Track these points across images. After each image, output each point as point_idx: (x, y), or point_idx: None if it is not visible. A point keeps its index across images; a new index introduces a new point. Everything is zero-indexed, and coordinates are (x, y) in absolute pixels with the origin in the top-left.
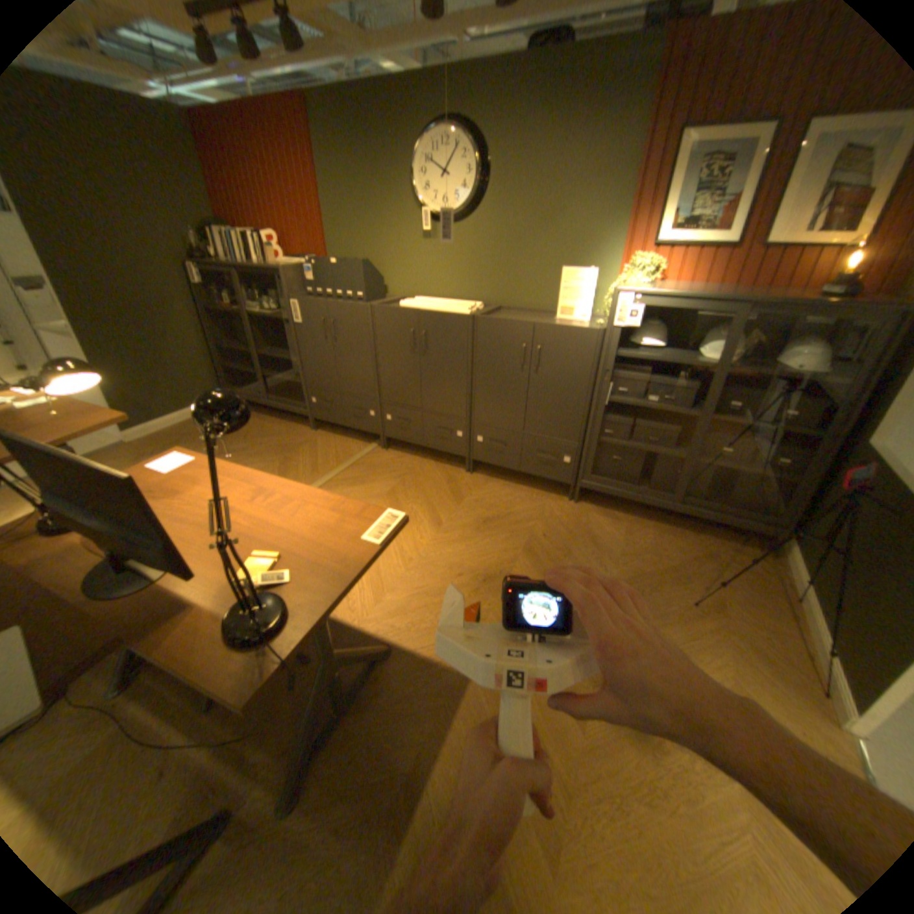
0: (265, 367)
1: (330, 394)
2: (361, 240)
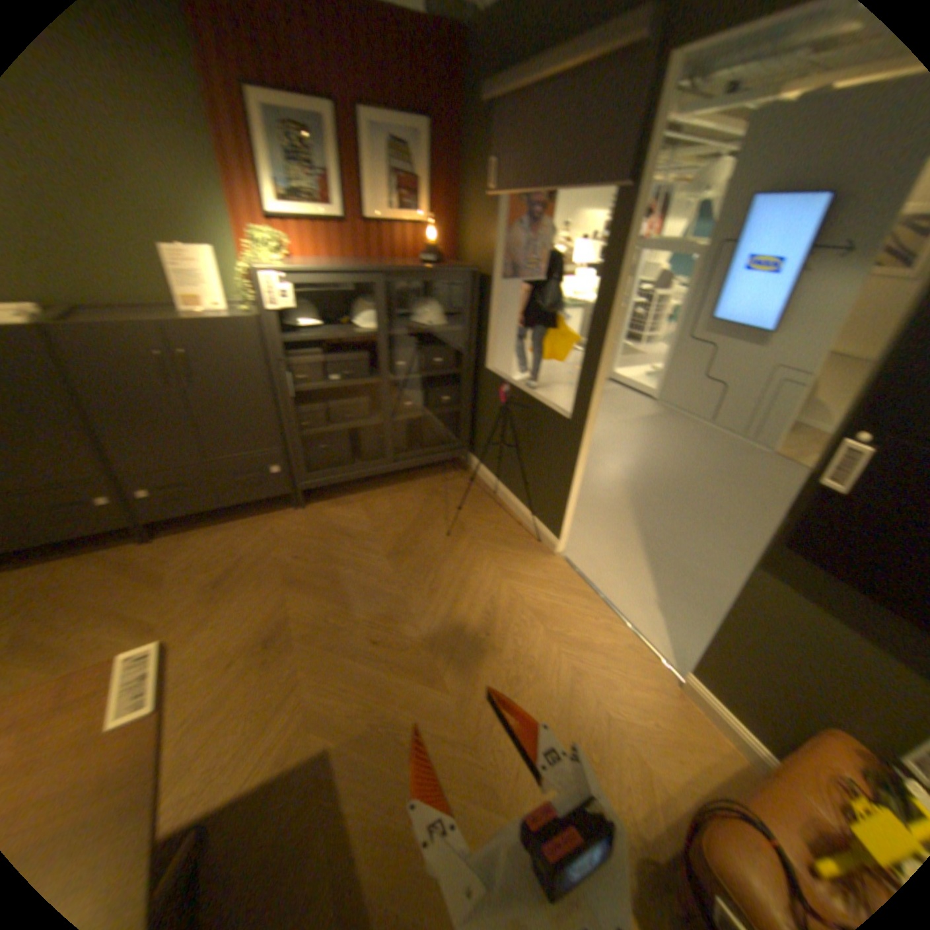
0: None
1: None
2: None
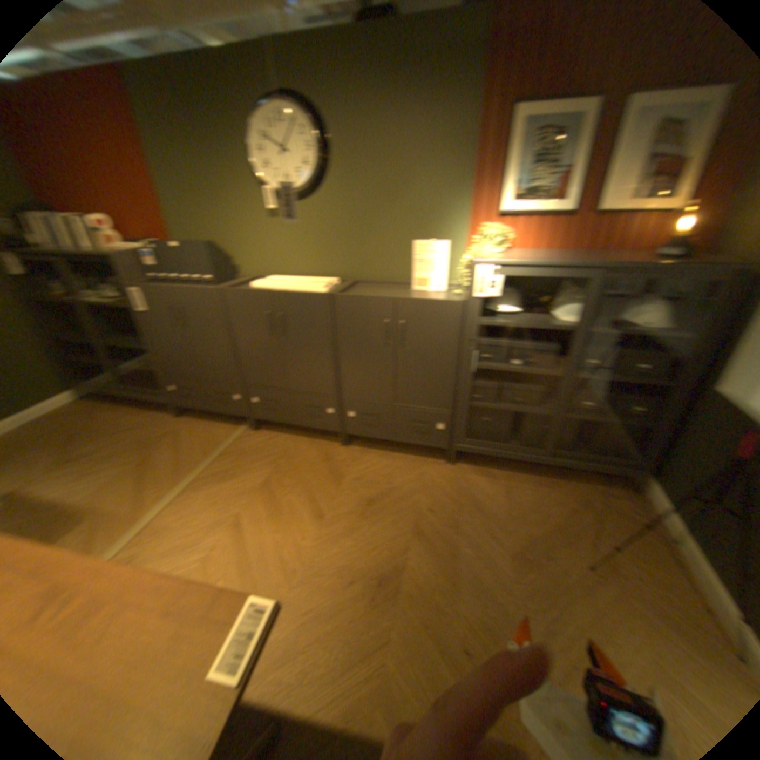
0: (110, 357)
1: (185, 382)
2: (199, 221)
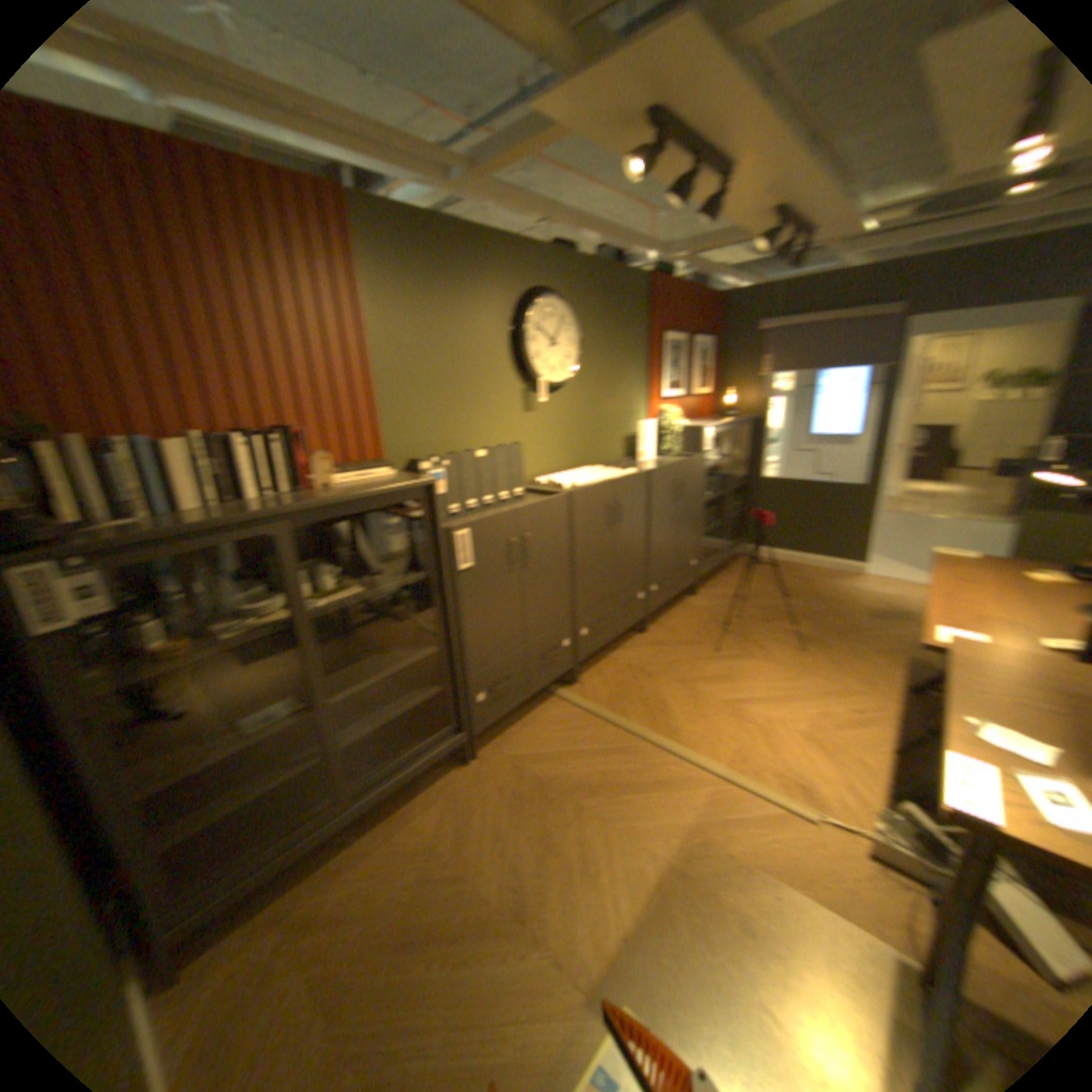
0: (297, 745)
1: (512, 662)
2: (447, 424)
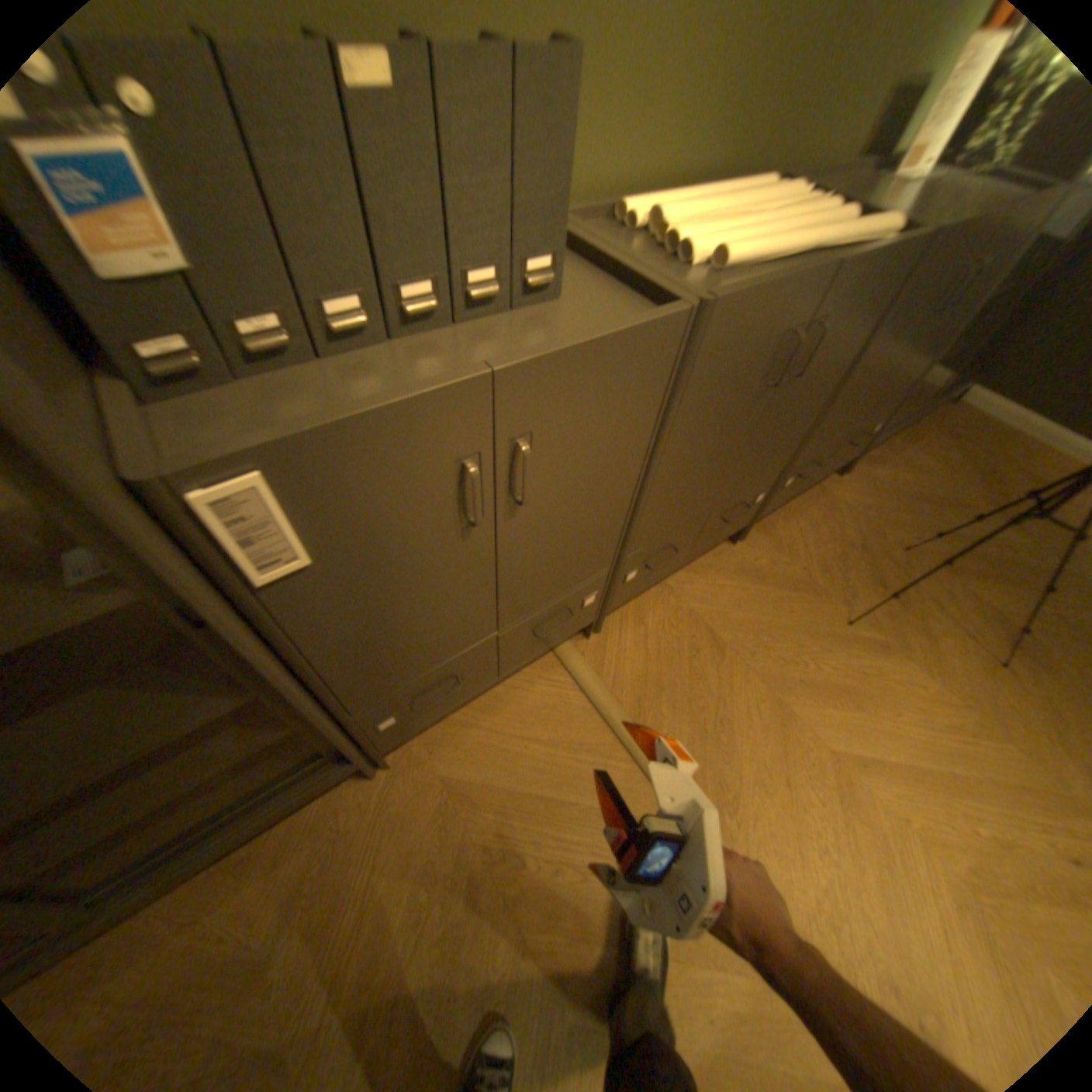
0: None
1: (459, 663)
2: None
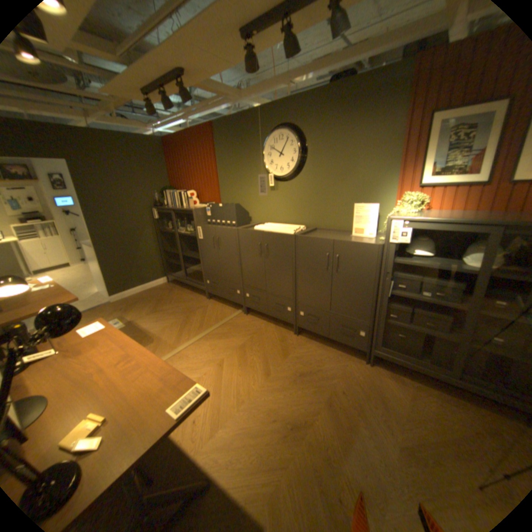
0: (187, 262)
1: (216, 279)
2: (237, 193)
